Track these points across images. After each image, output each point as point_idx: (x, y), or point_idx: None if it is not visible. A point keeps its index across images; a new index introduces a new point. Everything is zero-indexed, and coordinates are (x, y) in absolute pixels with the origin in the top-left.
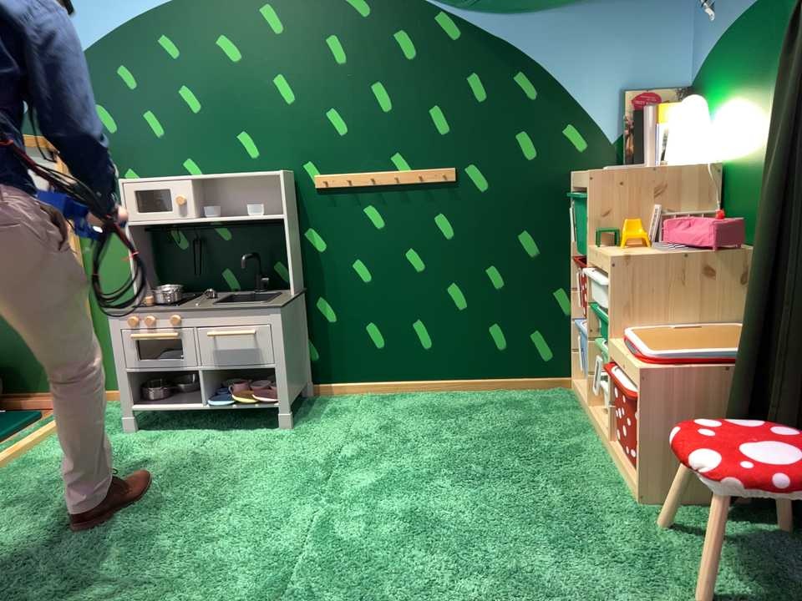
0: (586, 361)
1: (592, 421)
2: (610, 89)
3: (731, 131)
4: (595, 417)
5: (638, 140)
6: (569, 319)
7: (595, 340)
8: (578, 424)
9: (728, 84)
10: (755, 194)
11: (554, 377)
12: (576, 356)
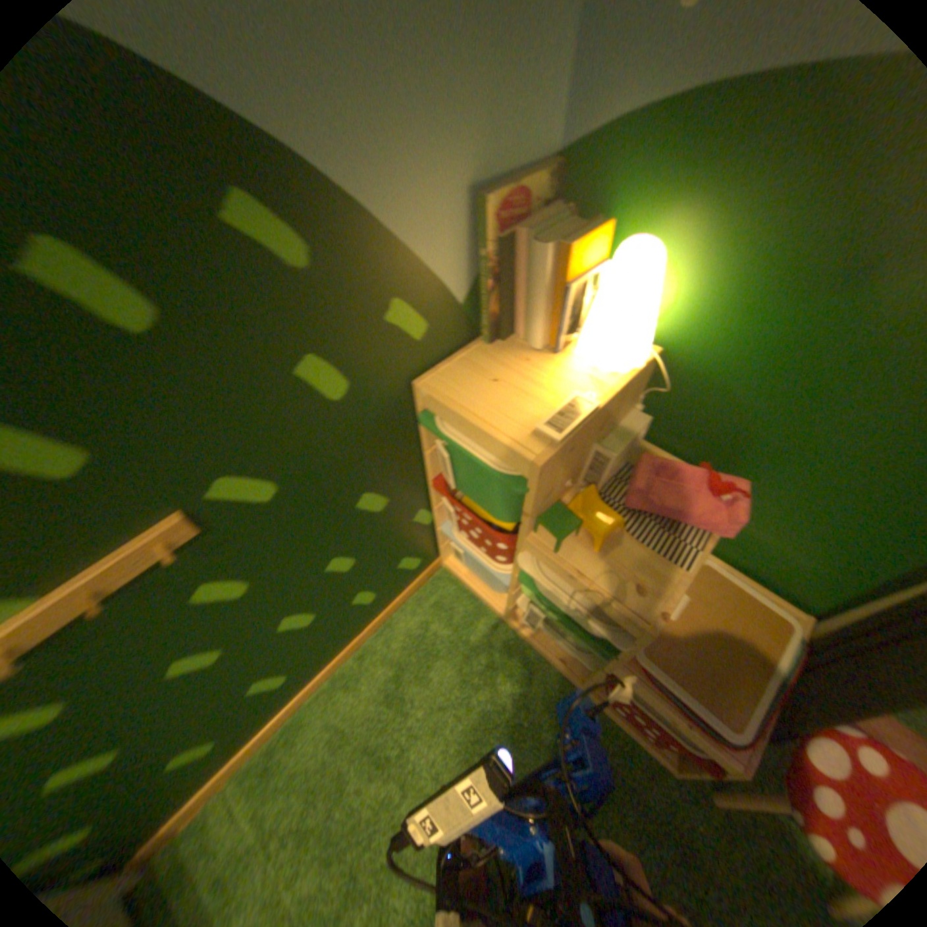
0: (494, 585)
1: (522, 634)
2: (463, 190)
3: (704, 310)
4: (531, 639)
5: (514, 294)
6: (436, 526)
7: (520, 587)
8: (512, 645)
9: (725, 221)
10: (743, 426)
11: (428, 570)
12: (448, 546)
